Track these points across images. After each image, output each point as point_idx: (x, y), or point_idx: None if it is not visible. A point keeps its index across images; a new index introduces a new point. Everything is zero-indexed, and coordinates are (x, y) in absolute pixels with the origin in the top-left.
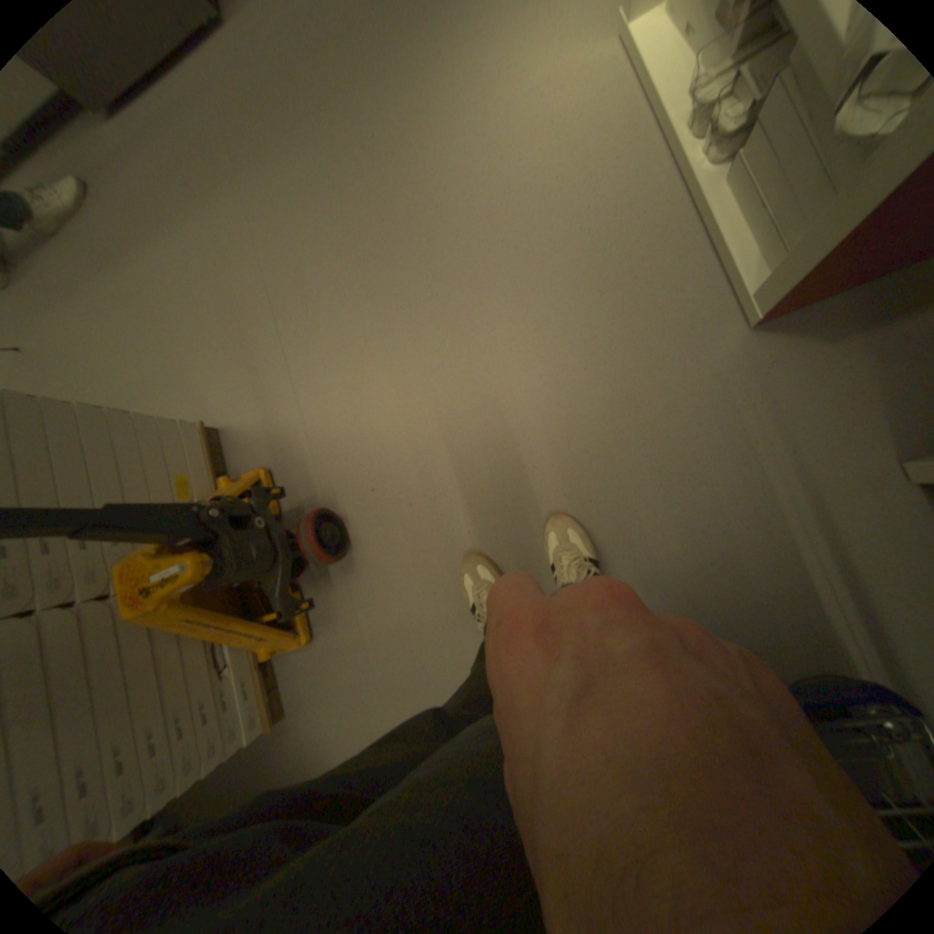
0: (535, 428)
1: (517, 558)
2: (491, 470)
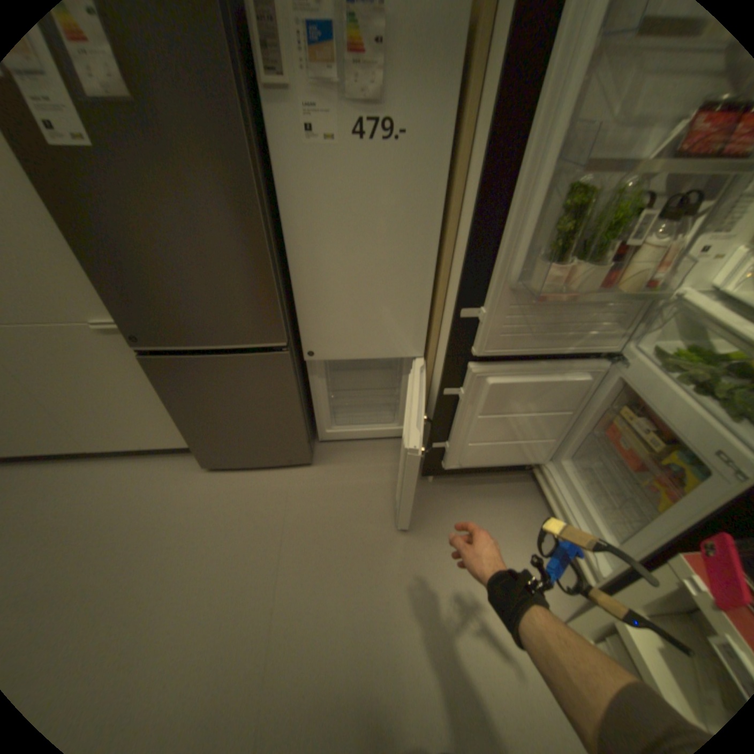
0: None
1: None
2: None
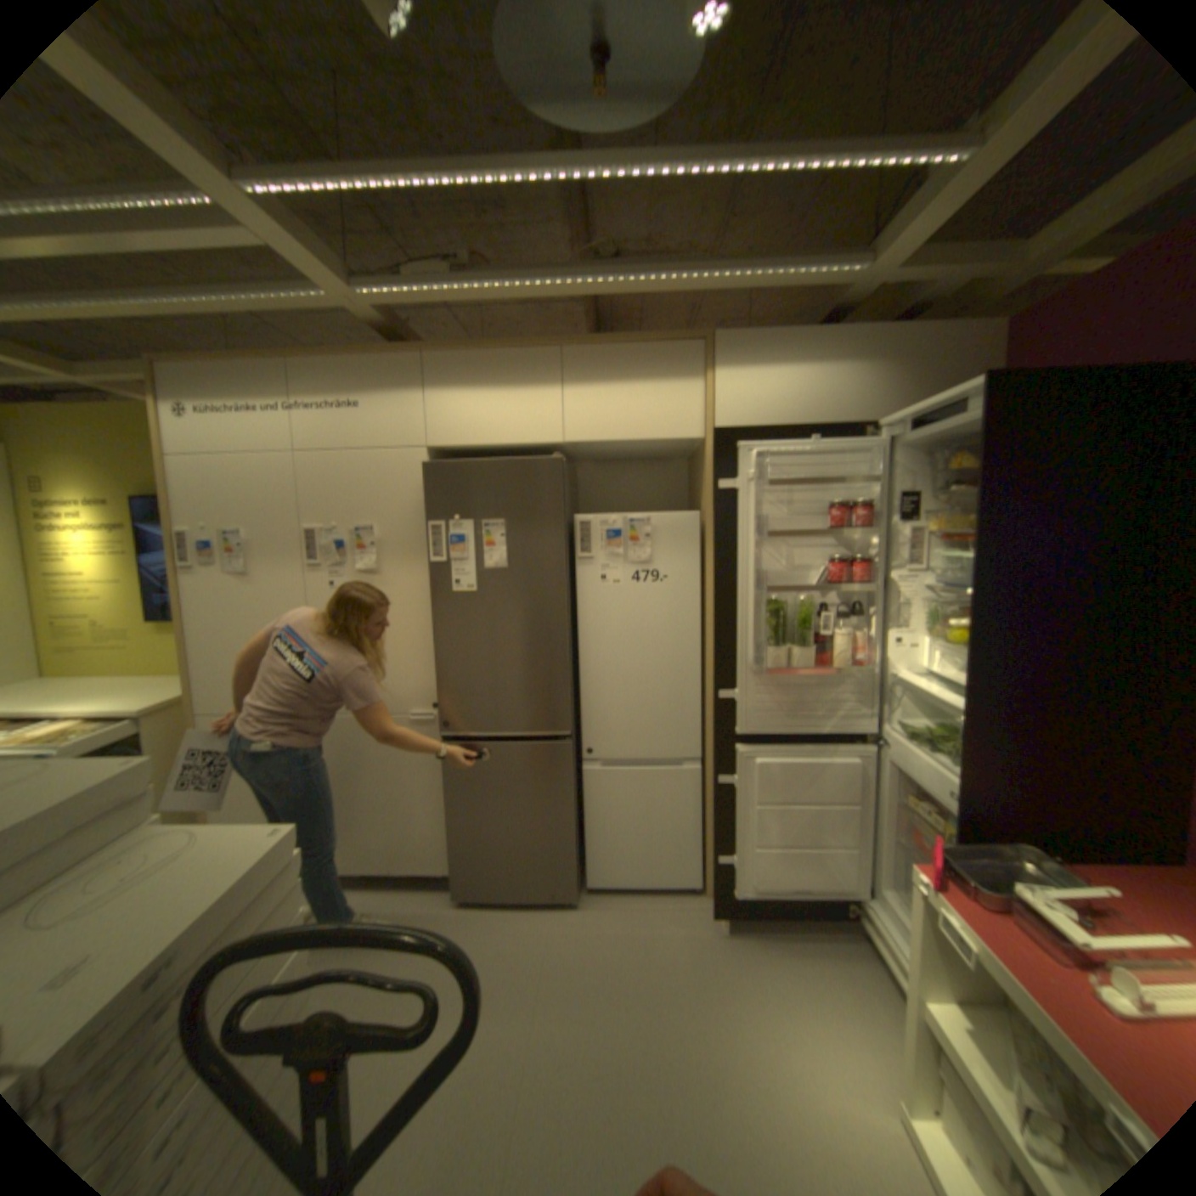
0: None
1: None
2: None
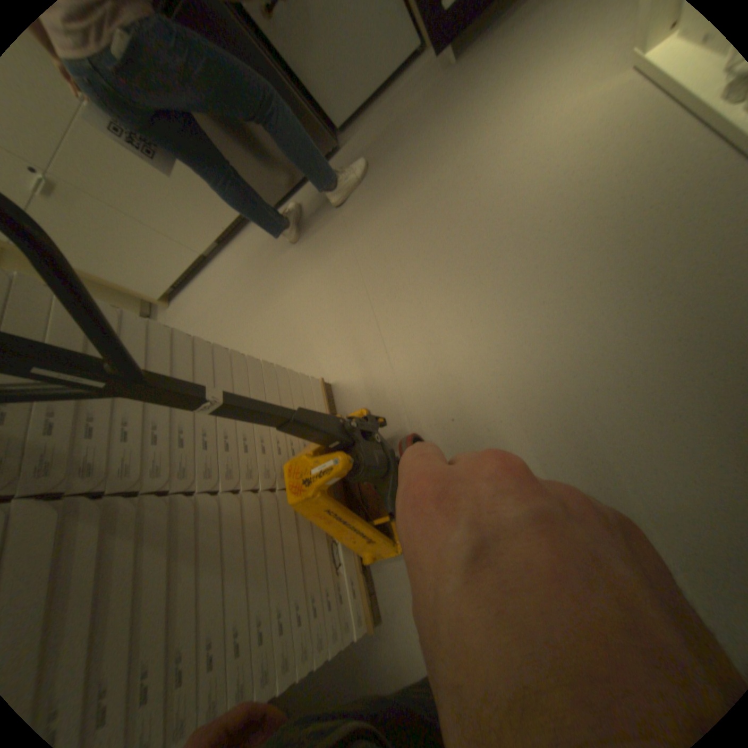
0: (606, 356)
1: (605, 476)
2: (565, 396)
